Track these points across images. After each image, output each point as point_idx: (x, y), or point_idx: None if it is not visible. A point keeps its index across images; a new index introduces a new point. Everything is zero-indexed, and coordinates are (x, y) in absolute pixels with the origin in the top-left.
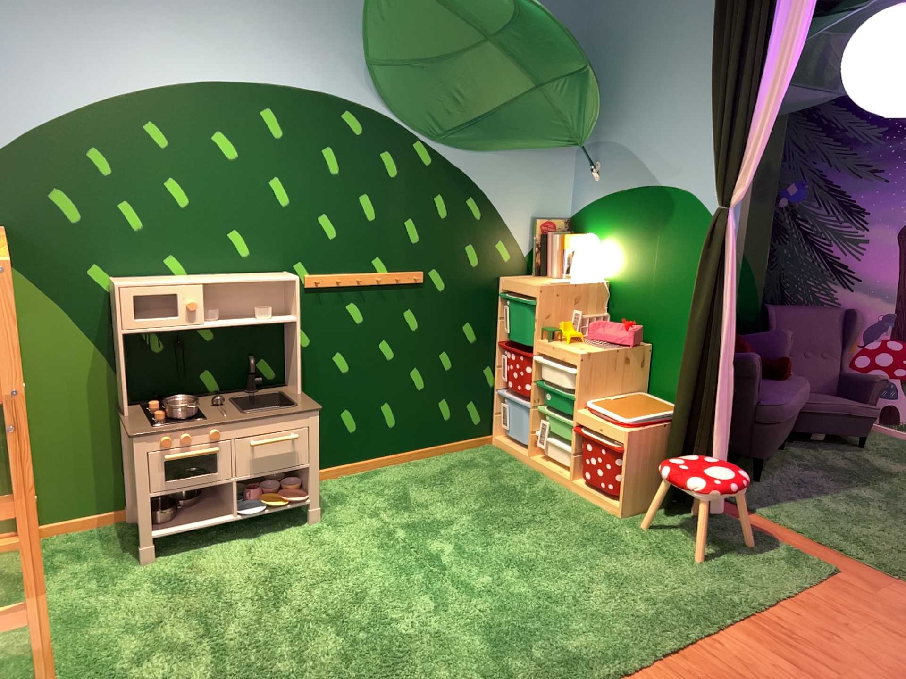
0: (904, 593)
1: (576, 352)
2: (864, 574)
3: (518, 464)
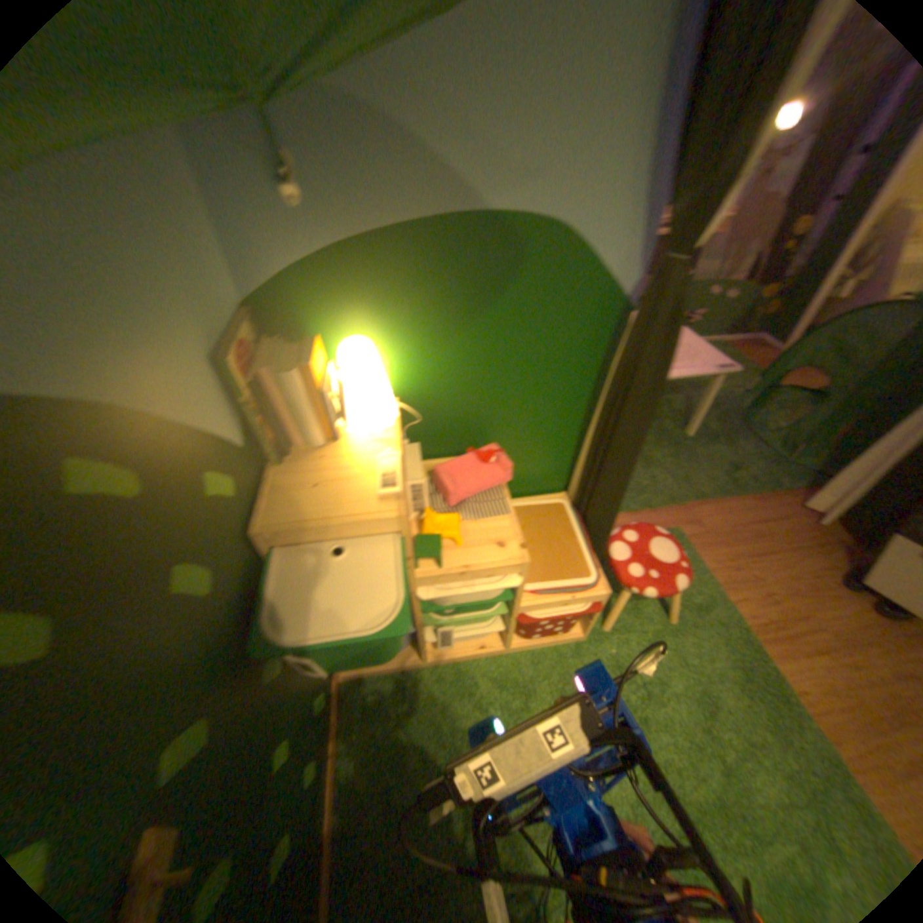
0: (715, 513)
1: (515, 555)
2: (689, 516)
3: (424, 678)
